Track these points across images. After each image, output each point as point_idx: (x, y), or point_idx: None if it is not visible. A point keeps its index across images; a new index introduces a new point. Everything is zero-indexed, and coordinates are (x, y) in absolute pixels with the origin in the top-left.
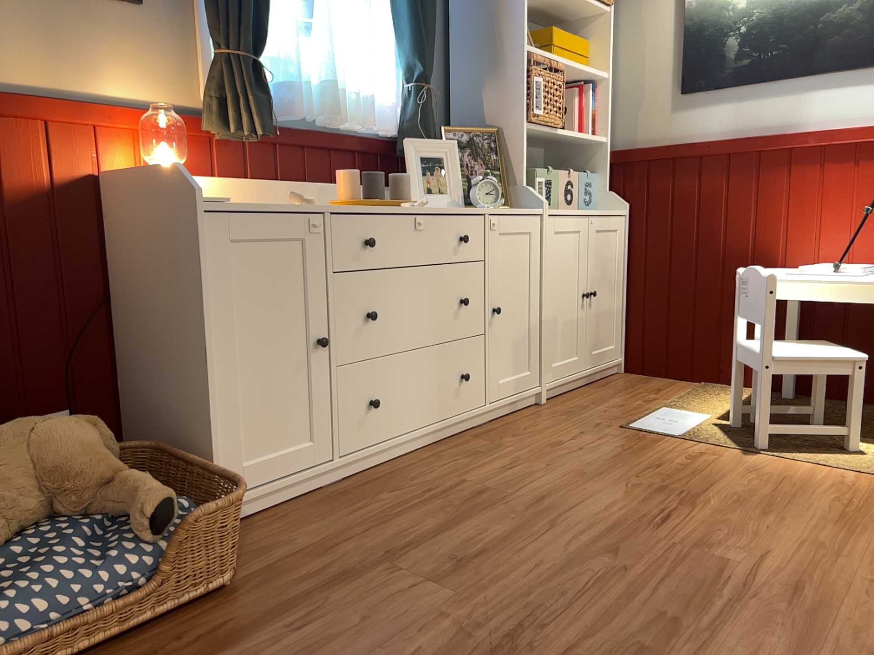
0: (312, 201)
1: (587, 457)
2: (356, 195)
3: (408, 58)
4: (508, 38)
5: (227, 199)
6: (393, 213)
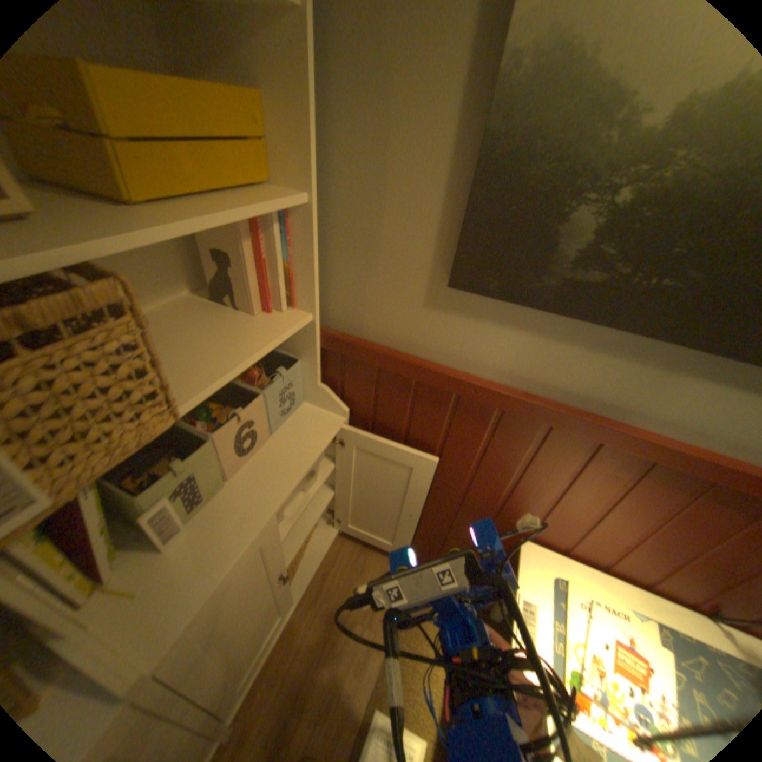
0: None
1: None
2: None
3: None
4: None
5: None
6: None
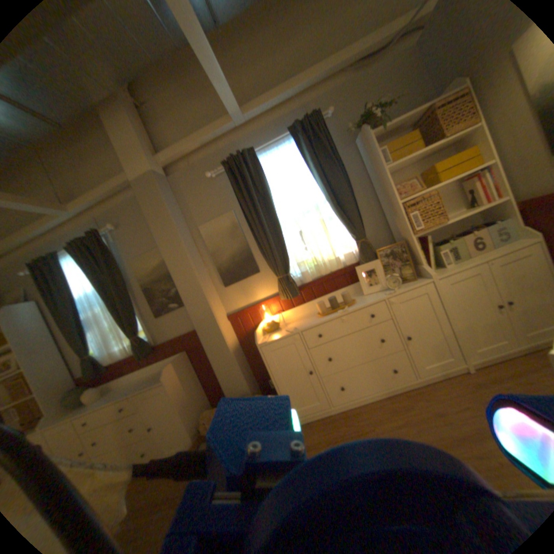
0: (295, 328)
1: (446, 432)
2: (323, 310)
3: (349, 232)
4: (392, 198)
5: (265, 340)
6: (329, 319)
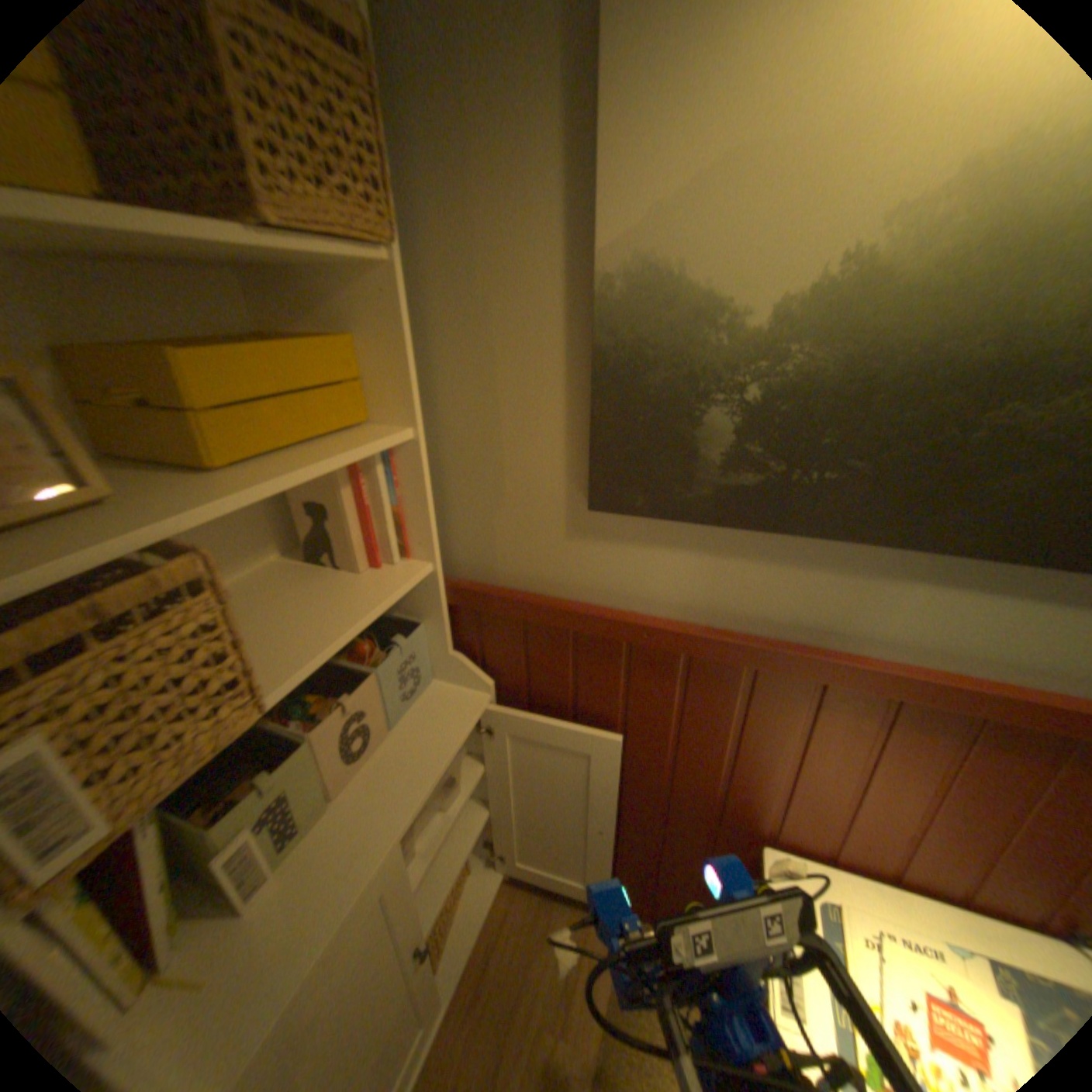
0: None
1: None
2: None
3: None
4: None
5: None
6: None
